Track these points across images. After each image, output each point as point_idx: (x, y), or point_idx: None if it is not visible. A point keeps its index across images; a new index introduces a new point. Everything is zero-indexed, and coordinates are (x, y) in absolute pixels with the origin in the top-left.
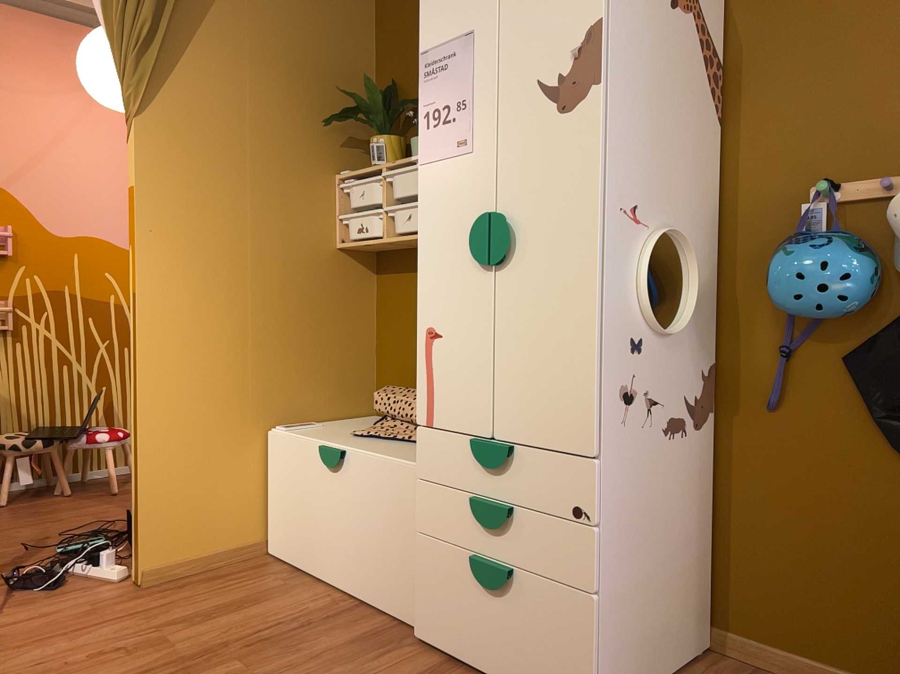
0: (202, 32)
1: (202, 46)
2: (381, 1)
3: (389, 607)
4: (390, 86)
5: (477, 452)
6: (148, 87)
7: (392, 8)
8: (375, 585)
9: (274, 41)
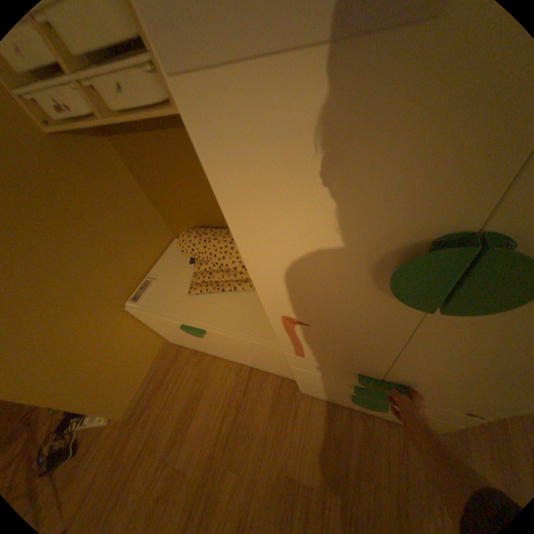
0: None
1: None
2: None
3: (272, 372)
4: None
5: (367, 385)
6: None
7: None
8: (259, 366)
9: None
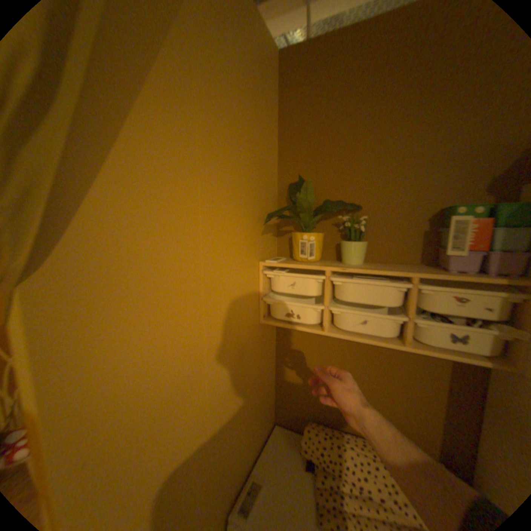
0: (139, 100)
1: (141, 125)
2: (285, 100)
3: None
4: (294, 180)
5: None
6: (46, 213)
7: (299, 108)
8: None
9: (219, 128)
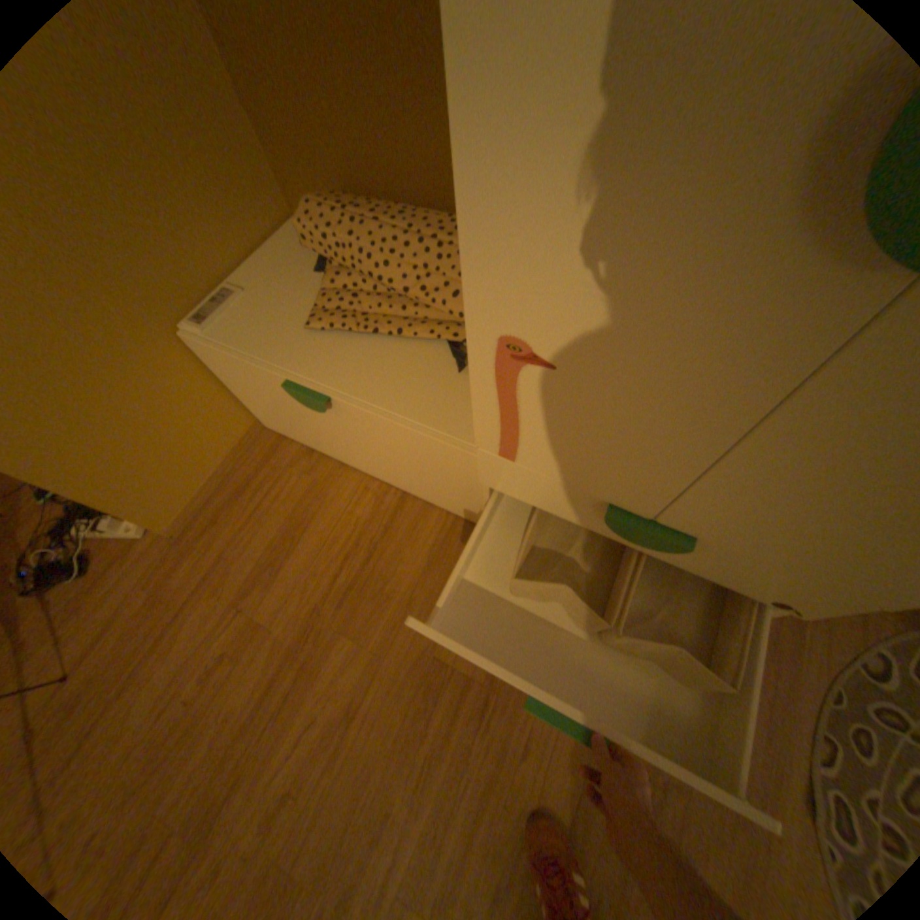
0: None
1: None
2: None
3: (440, 504)
4: None
5: (619, 526)
6: None
7: None
8: (419, 490)
9: None
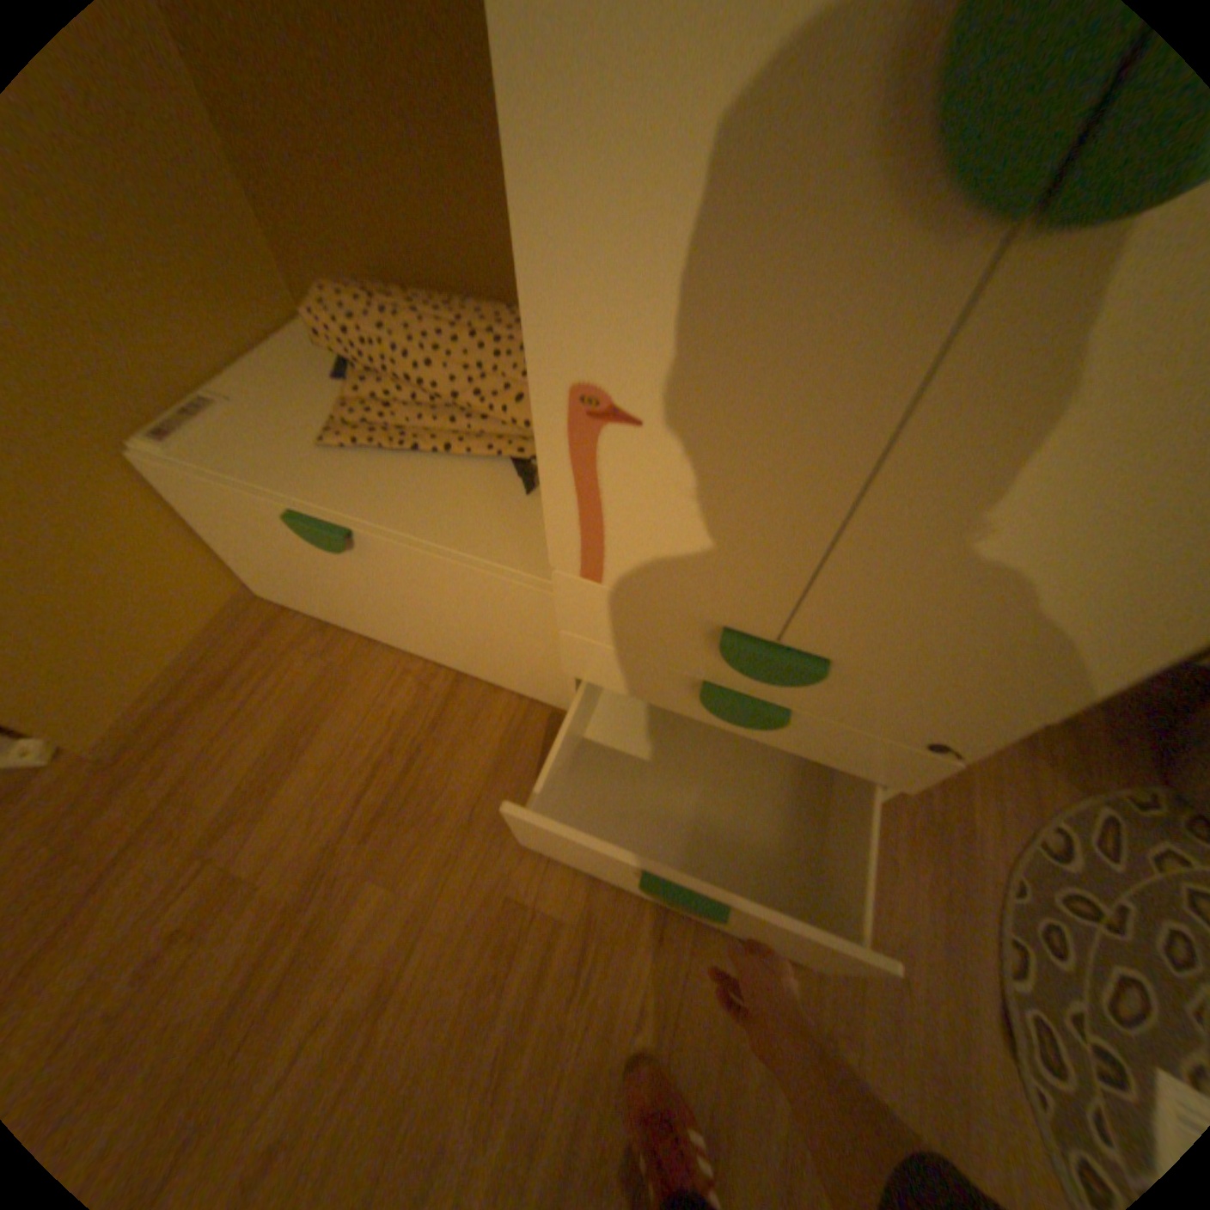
0: None
1: None
2: None
3: (509, 685)
4: None
5: (737, 657)
6: None
7: None
8: (480, 666)
9: None
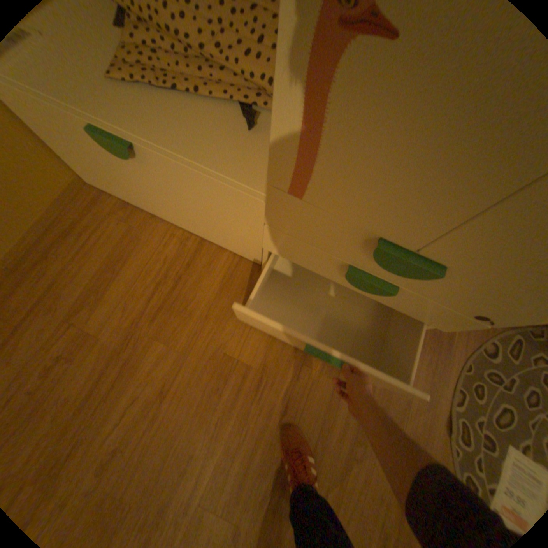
0: None
1: None
2: None
3: (229, 248)
4: None
5: (384, 257)
6: None
7: None
8: (213, 236)
9: None
